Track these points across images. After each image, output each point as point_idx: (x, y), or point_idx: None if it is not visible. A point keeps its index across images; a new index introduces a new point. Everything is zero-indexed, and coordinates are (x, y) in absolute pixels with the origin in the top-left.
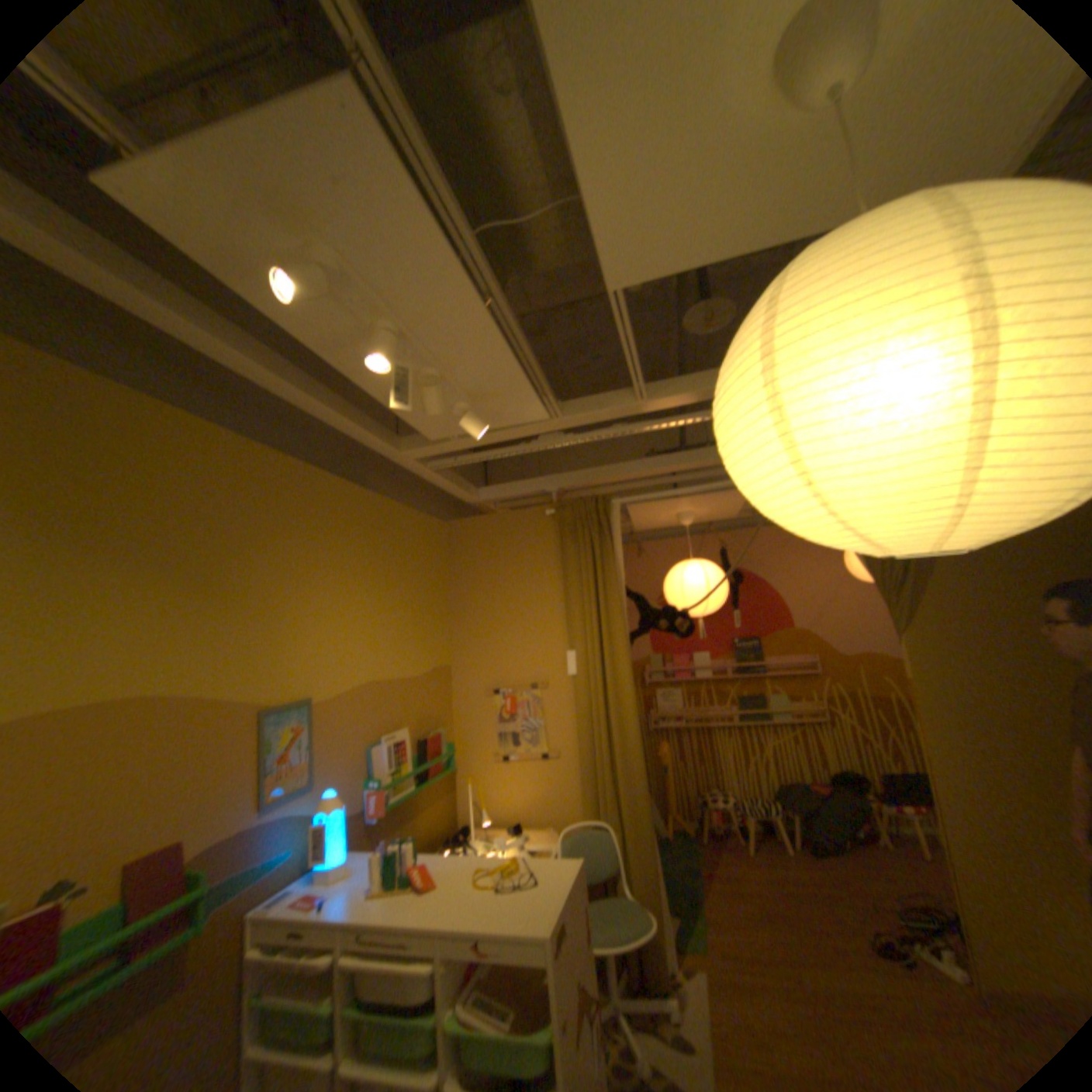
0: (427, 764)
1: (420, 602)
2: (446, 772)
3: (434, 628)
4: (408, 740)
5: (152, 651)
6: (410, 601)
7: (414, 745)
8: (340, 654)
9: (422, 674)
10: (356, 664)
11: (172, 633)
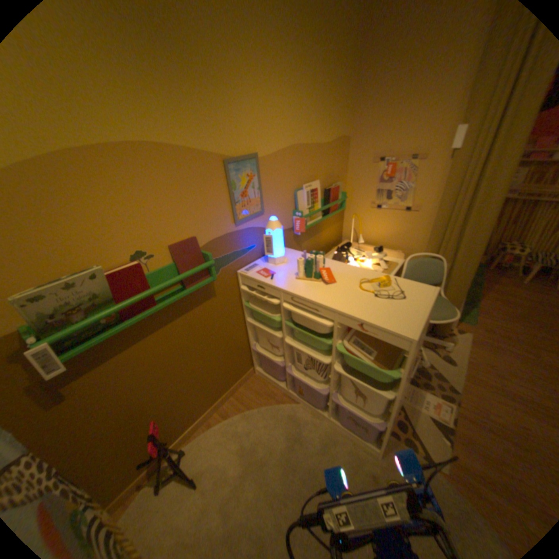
0: (329, 204)
1: (333, 74)
2: (339, 210)
3: (342, 102)
4: (319, 188)
5: (130, 100)
6: (326, 72)
7: (322, 192)
8: (274, 118)
9: (330, 142)
10: (285, 128)
11: (139, 83)
